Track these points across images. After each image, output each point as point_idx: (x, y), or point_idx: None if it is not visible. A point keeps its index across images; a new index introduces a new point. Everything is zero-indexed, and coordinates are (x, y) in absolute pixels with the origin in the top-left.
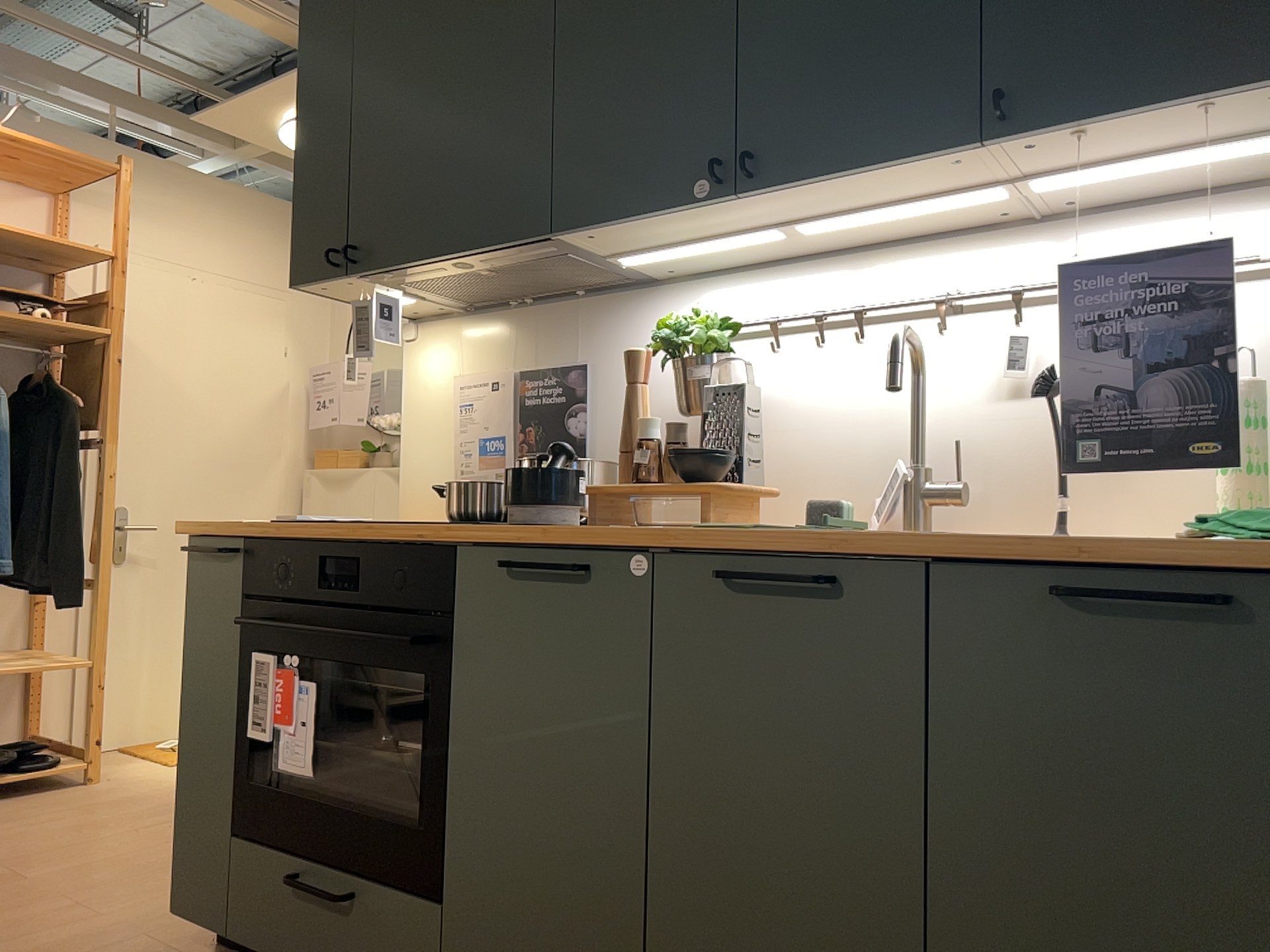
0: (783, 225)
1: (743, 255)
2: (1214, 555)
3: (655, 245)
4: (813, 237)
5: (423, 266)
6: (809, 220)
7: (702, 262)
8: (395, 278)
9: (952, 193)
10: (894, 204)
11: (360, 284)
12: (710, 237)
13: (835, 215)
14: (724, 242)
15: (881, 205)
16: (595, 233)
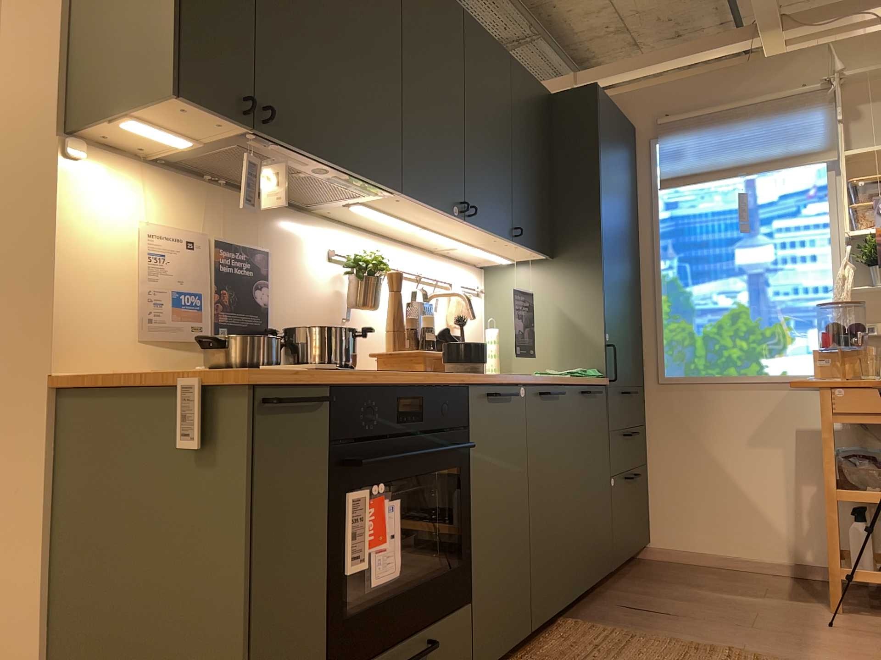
0: (426, 227)
1: (363, 220)
2: (593, 381)
3: (383, 208)
4: (405, 230)
5: (310, 158)
6: (434, 229)
7: (346, 214)
8: (267, 147)
9: (467, 241)
10: (455, 237)
11: (223, 128)
12: (403, 218)
13: (441, 232)
14: (401, 221)
15: (452, 235)
16: (403, 199)
